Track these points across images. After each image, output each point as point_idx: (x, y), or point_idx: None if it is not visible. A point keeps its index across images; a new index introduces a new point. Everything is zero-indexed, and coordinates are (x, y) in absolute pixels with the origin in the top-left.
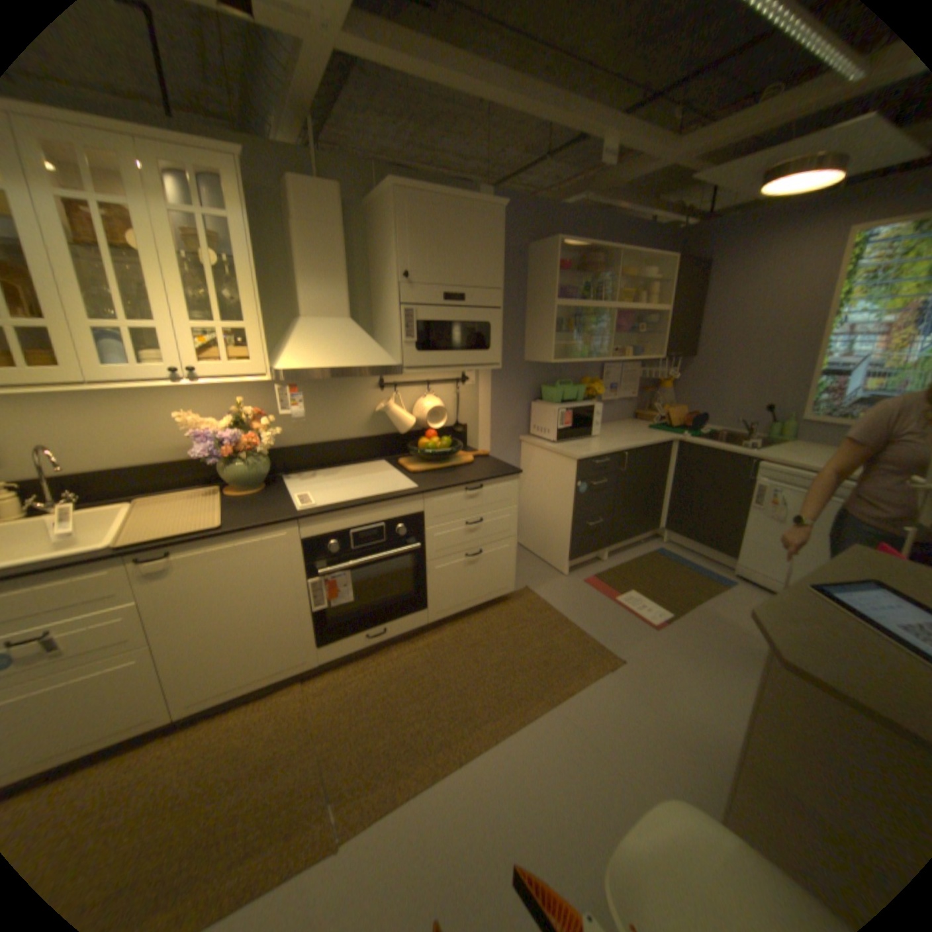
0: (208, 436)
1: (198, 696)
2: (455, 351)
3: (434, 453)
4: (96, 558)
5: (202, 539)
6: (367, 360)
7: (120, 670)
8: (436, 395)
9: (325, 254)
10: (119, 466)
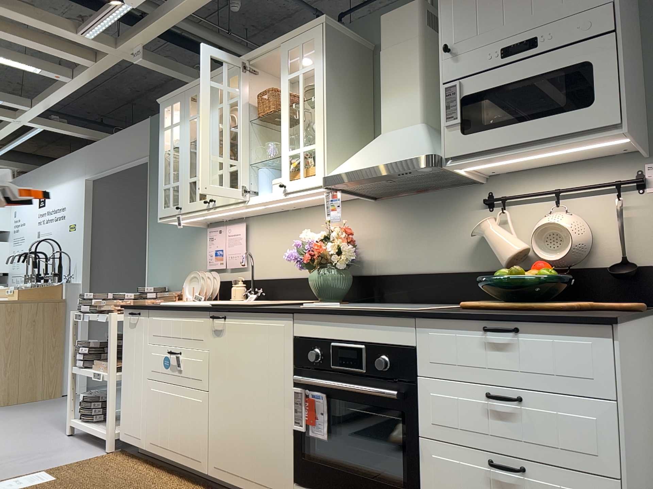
0: (305, 247)
1: (220, 463)
2: (523, 122)
3: (509, 286)
4: (199, 308)
5: (238, 311)
6: (400, 155)
7: (195, 403)
8: (577, 211)
9: (401, 69)
10: (286, 277)
